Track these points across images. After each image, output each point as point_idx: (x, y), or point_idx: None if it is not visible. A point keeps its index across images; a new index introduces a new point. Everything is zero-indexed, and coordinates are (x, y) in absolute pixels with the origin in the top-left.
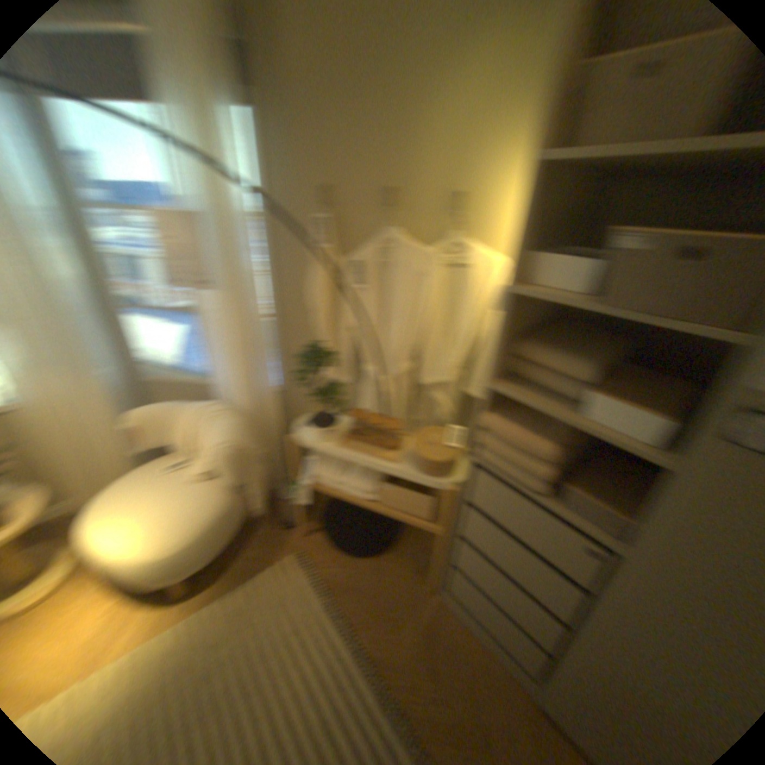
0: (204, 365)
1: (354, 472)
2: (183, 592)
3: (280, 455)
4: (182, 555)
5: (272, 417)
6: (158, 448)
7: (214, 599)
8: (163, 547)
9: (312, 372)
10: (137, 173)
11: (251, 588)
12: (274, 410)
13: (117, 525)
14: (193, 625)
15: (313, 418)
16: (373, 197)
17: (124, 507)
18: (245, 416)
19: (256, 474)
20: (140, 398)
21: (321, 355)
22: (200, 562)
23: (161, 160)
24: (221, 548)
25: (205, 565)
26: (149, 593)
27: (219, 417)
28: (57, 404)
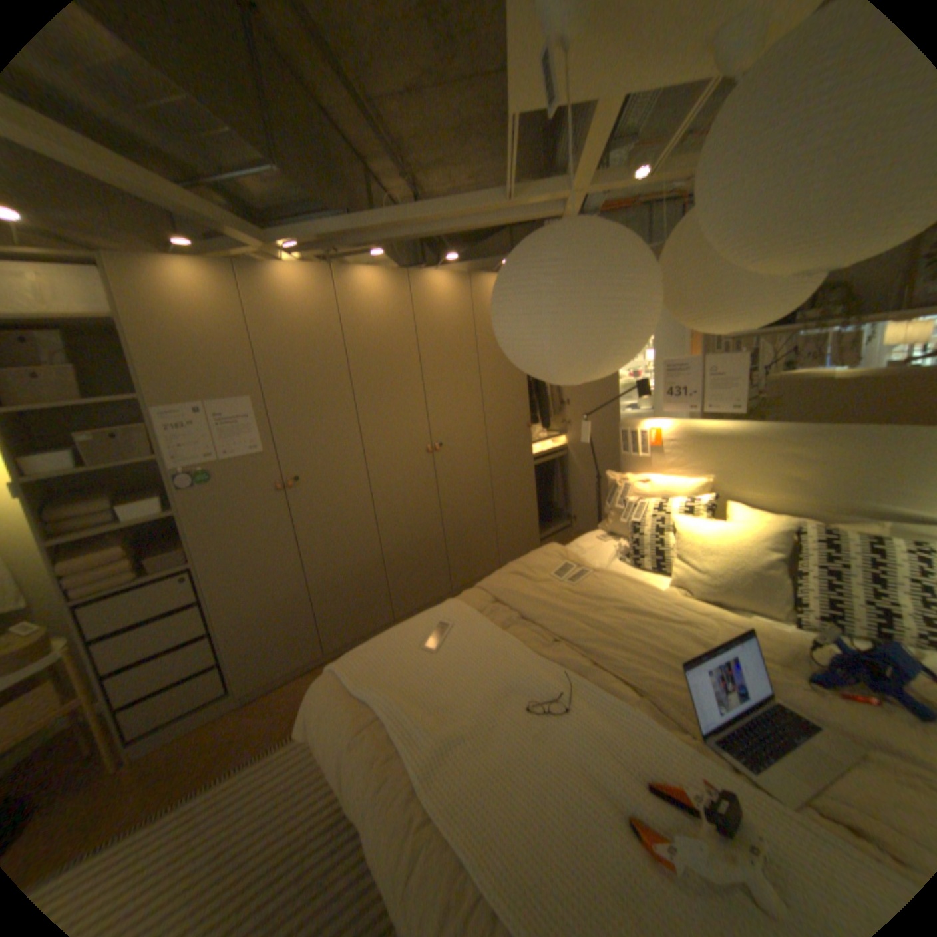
0: None
1: None
2: None
3: None
4: None
5: None
6: None
7: None
8: None
9: None
10: None
11: None
12: None
13: None
14: None
15: None
16: None
17: None
18: None
19: None
20: None
21: None
22: None
23: None
24: None
25: None
26: None
27: None
28: None
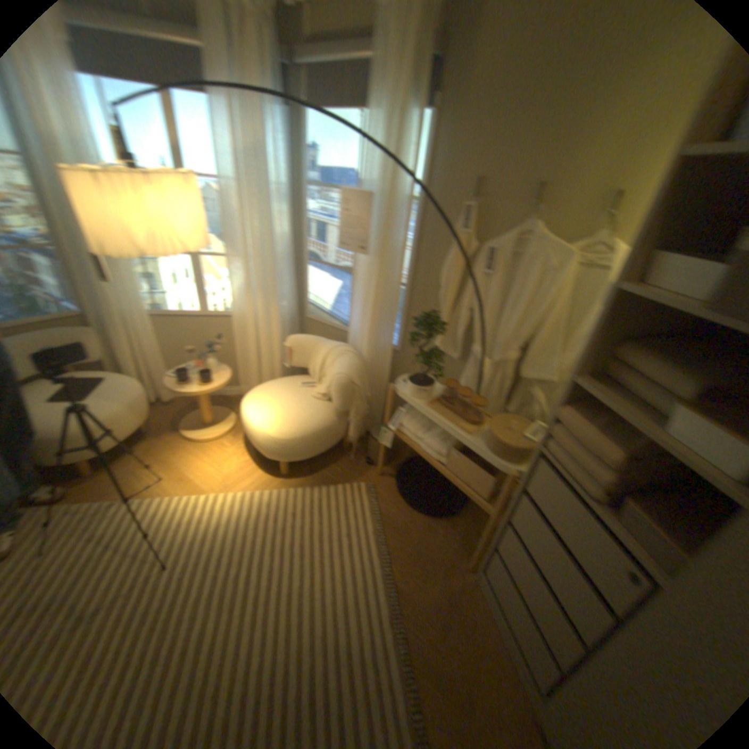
0: (350, 315)
1: (435, 433)
2: (289, 472)
3: (383, 404)
4: (295, 442)
5: (386, 370)
6: (303, 368)
7: (305, 486)
8: (286, 431)
9: (425, 338)
10: (346, 161)
11: (331, 492)
12: (389, 364)
13: (266, 406)
14: (288, 495)
15: (415, 377)
16: (527, 190)
17: (273, 397)
18: (367, 362)
19: (360, 408)
20: (303, 329)
21: (436, 324)
22: (305, 454)
23: (364, 152)
24: (320, 452)
25: (307, 459)
26: (270, 459)
27: (348, 356)
28: (257, 318)
